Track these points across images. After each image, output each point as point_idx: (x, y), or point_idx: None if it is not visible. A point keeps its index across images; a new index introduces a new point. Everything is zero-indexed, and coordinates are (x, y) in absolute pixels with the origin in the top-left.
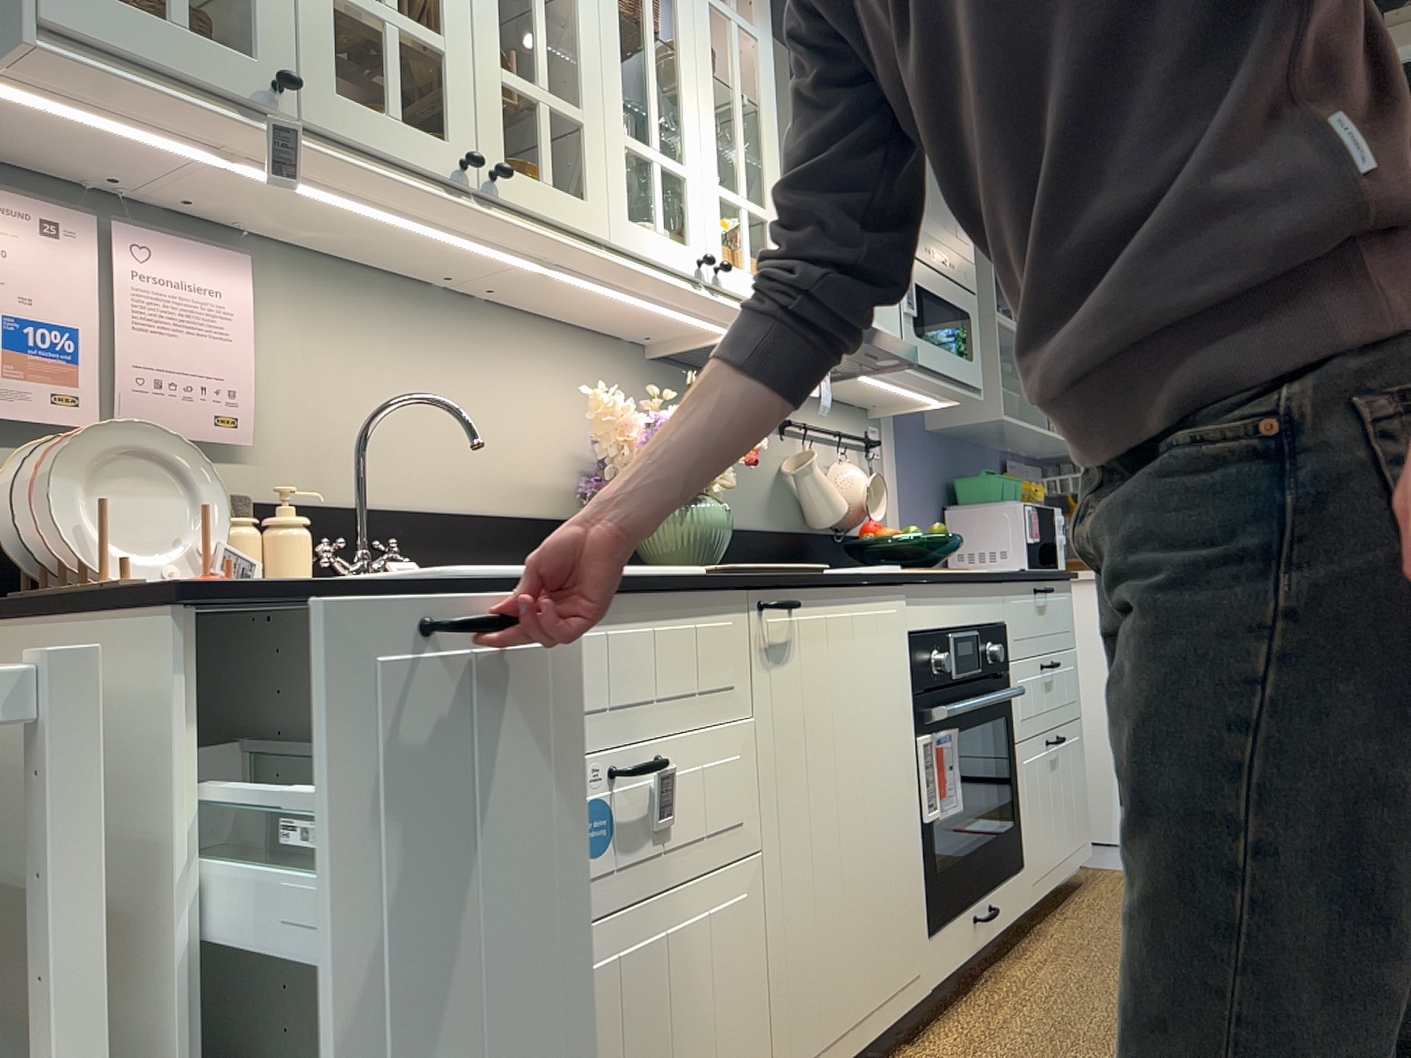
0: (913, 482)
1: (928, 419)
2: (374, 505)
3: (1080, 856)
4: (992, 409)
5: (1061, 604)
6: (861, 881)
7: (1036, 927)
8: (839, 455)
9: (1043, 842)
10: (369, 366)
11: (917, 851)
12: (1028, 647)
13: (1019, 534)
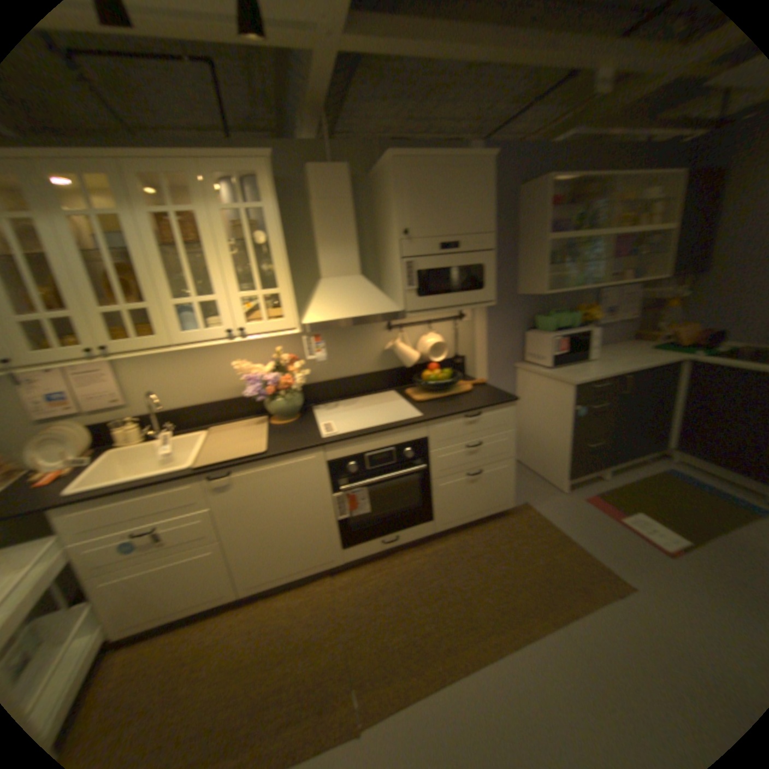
0: (500, 324)
1: (520, 288)
2: (178, 407)
3: (498, 510)
4: (543, 288)
5: (498, 415)
6: (290, 541)
7: (450, 535)
8: (434, 327)
9: (456, 511)
10: (166, 369)
11: (334, 527)
12: (452, 441)
13: (553, 349)
